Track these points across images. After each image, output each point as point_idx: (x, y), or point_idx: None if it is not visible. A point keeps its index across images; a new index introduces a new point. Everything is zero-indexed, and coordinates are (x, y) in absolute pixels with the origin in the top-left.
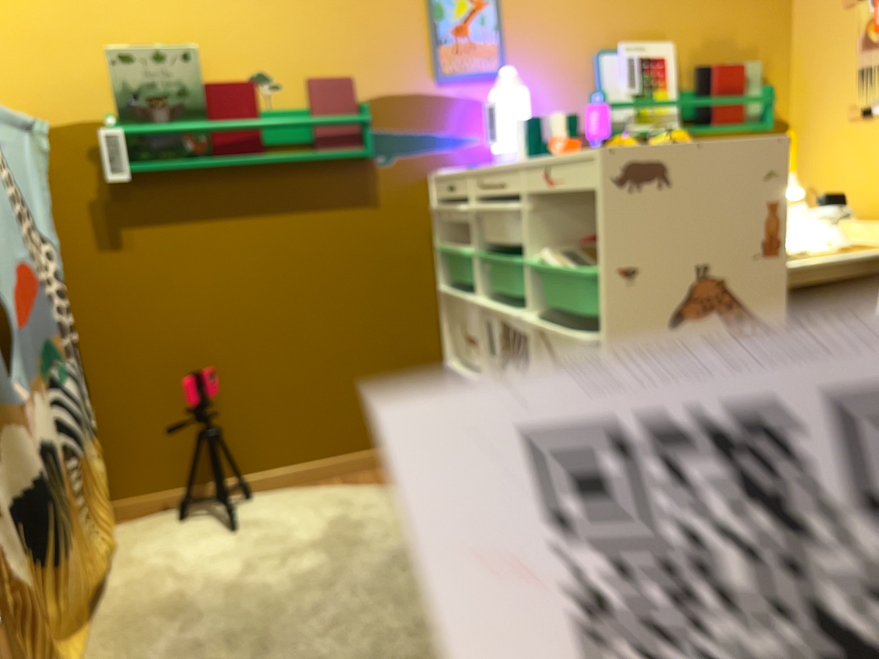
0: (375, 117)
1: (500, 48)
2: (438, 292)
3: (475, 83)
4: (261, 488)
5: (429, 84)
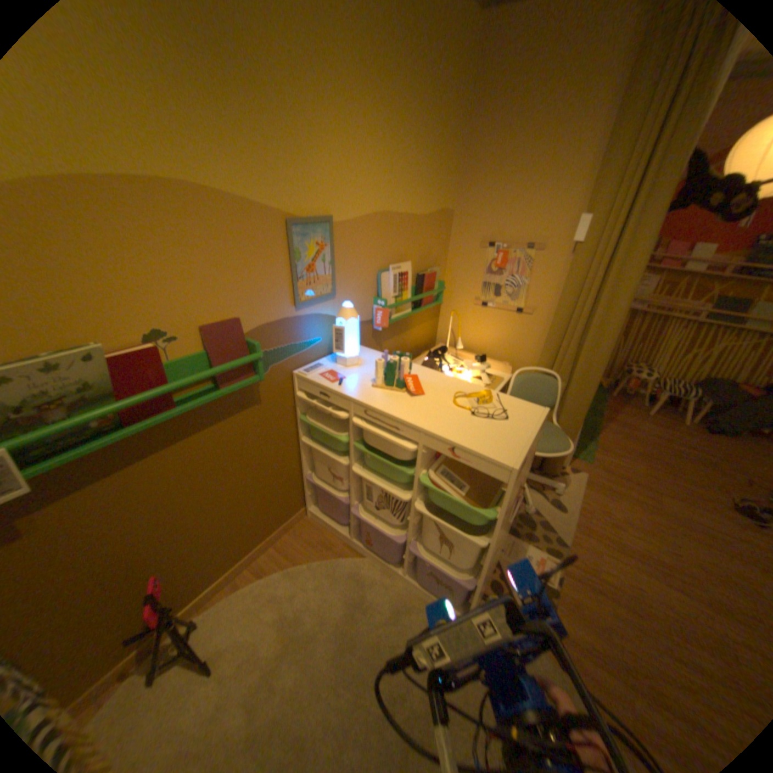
0: (257, 343)
1: (333, 278)
2: (298, 439)
3: (319, 303)
4: (198, 609)
5: (292, 310)
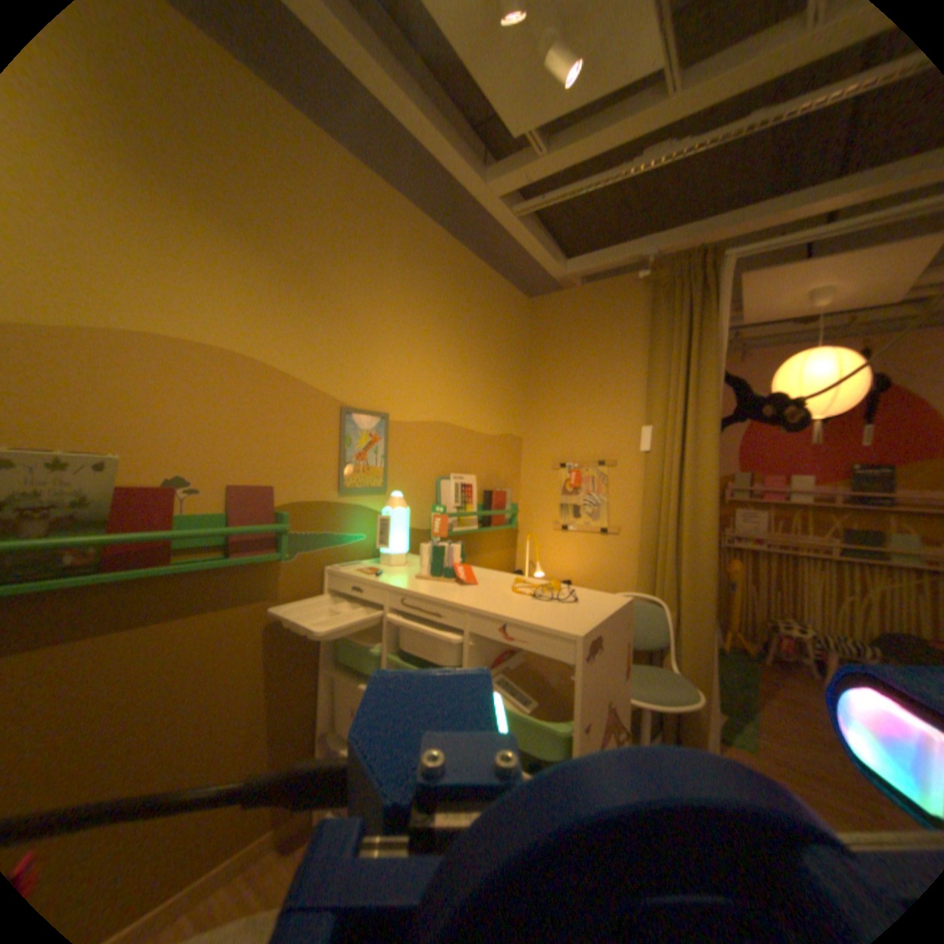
0: (289, 521)
1: (386, 472)
2: (320, 670)
3: (367, 495)
4: None
5: (335, 495)
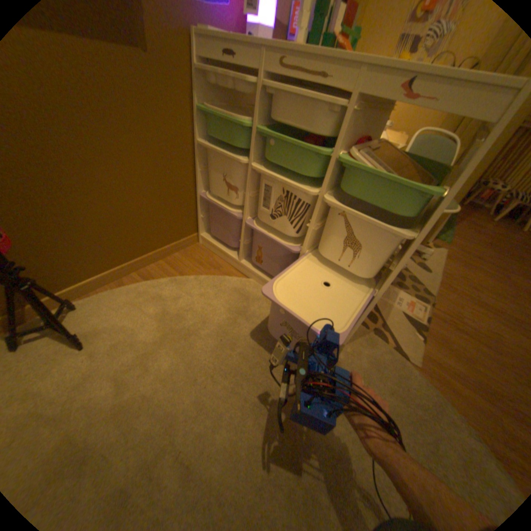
0: None
1: None
2: (194, 143)
3: None
4: (80, 294)
5: None
